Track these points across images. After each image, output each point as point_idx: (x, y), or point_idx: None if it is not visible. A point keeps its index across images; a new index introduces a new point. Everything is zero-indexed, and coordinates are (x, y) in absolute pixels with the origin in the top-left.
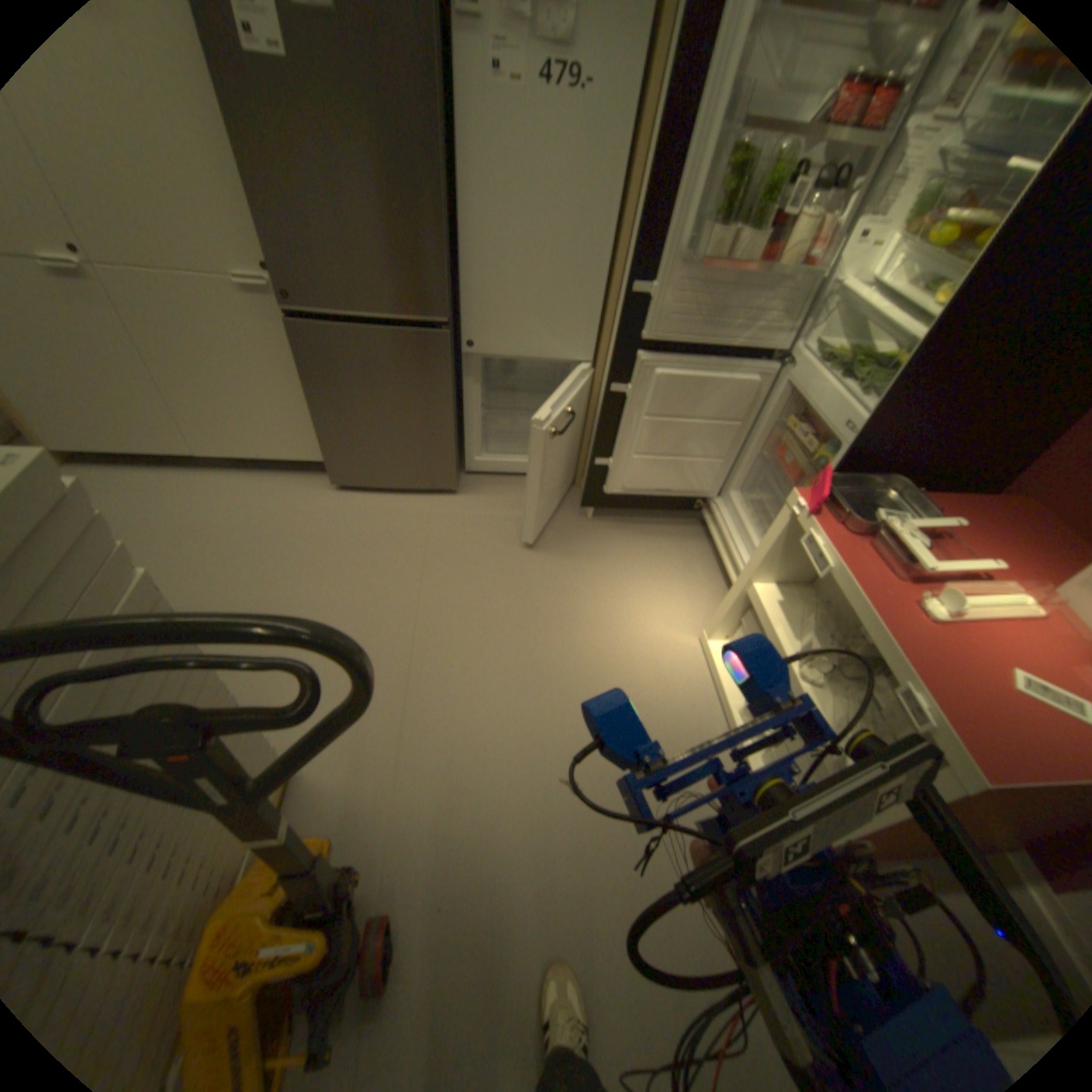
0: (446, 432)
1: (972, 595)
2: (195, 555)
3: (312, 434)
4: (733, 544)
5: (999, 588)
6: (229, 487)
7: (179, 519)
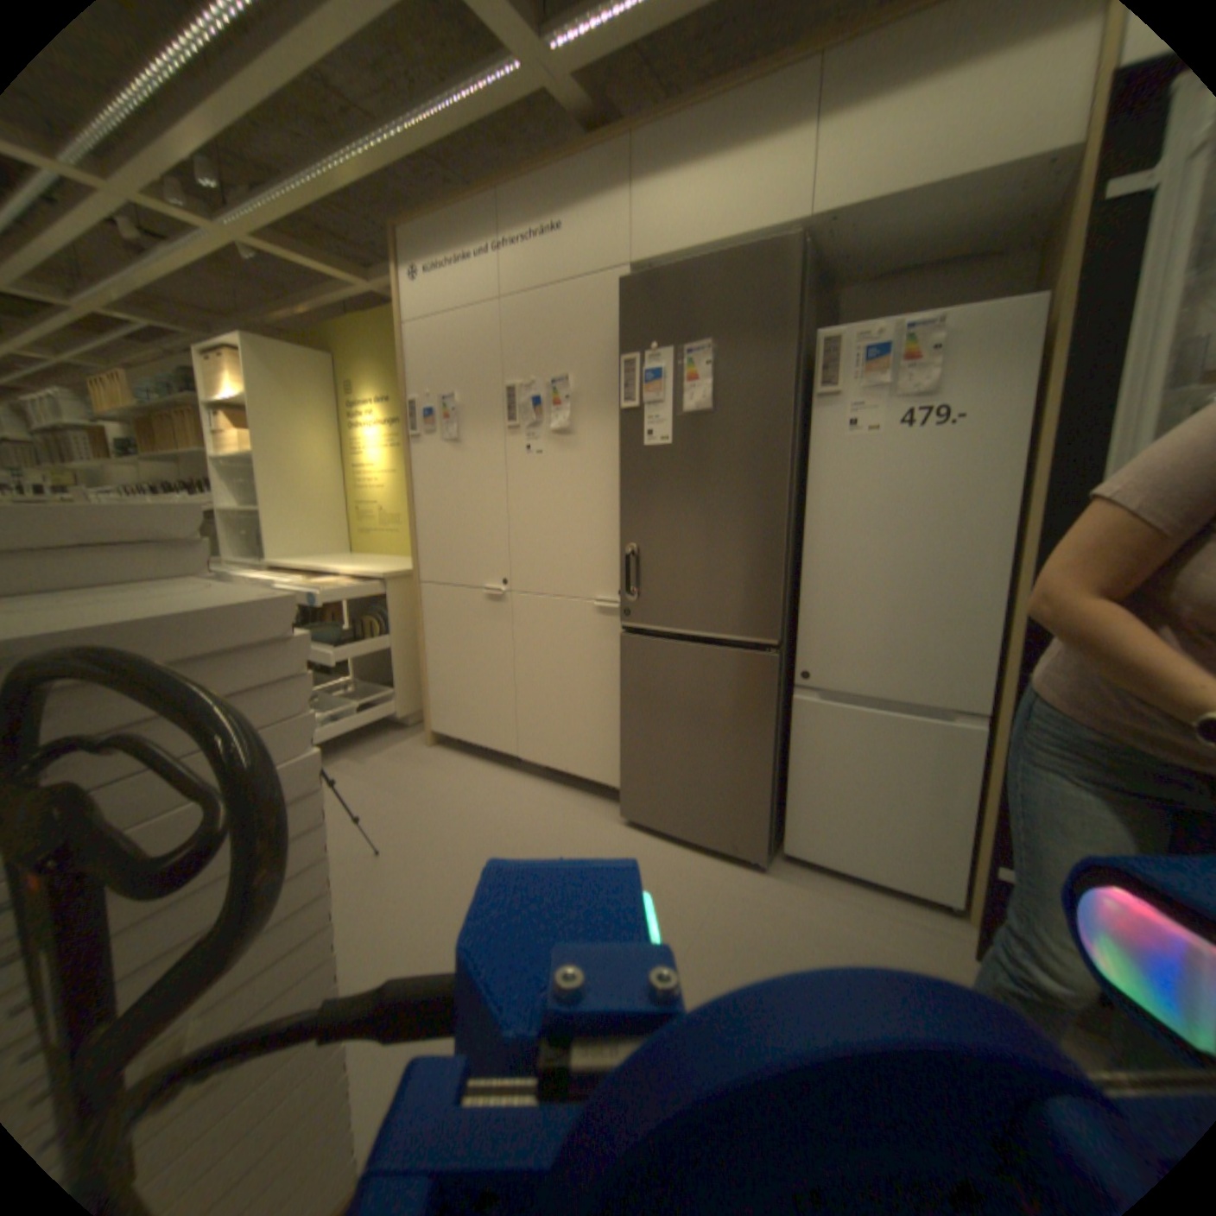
0: (760, 776)
1: None
2: (465, 847)
3: (619, 753)
4: None
5: None
6: (530, 792)
7: (475, 809)
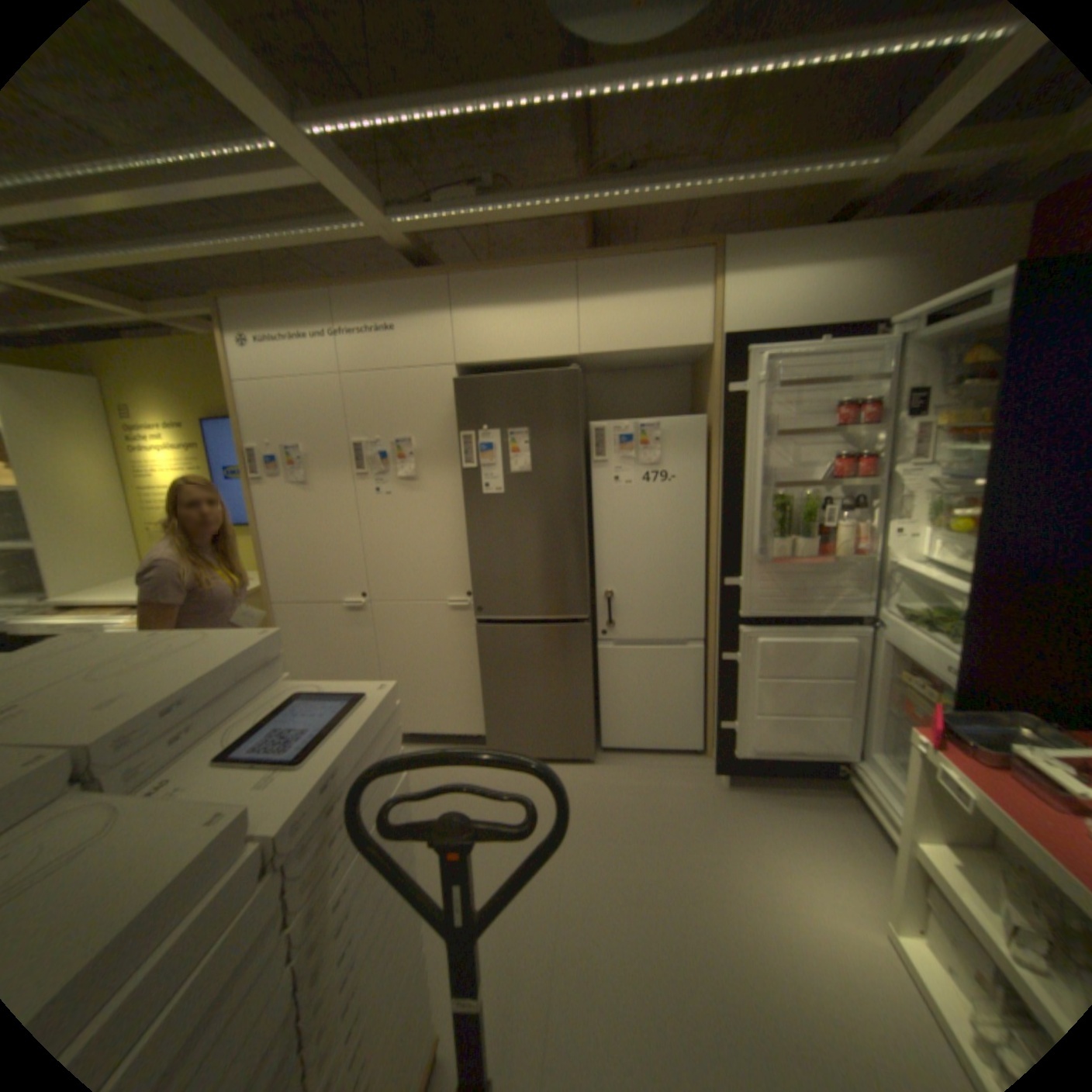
0: (586, 703)
1: None
2: None
3: (479, 710)
4: (895, 814)
5: None
6: None
7: None
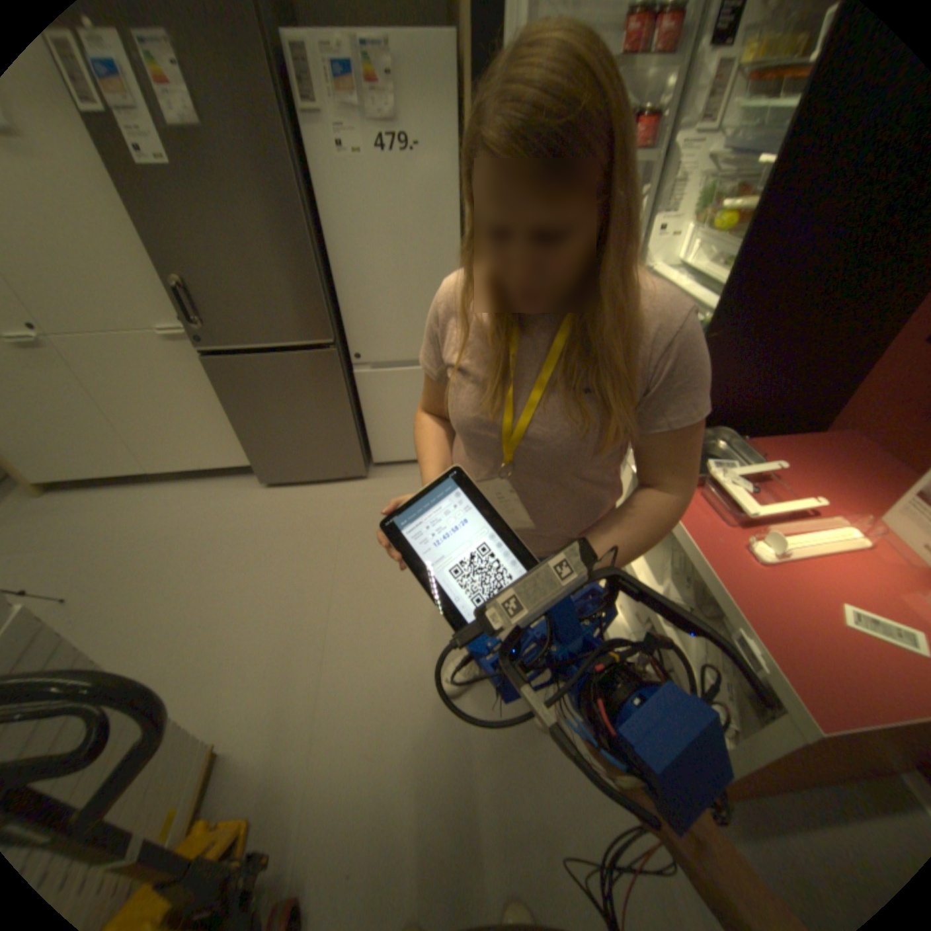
0: (347, 429)
1: (799, 533)
2: (144, 559)
3: (240, 444)
4: None
5: (825, 523)
6: (176, 495)
7: (133, 528)
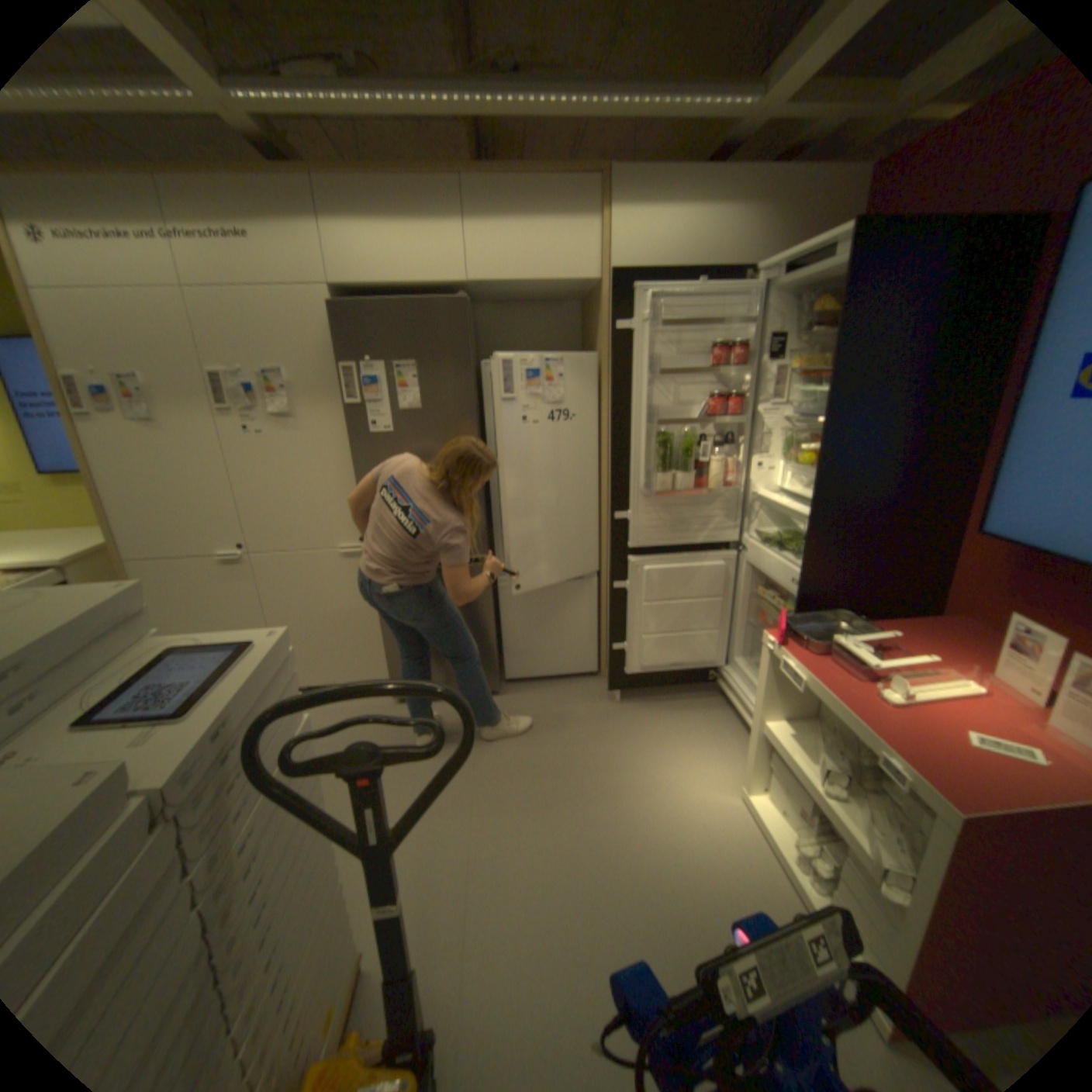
0: (488, 640)
1: (924, 687)
2: None
3: (380, 656)
4: (749, 704)
5: (946, 681)
6: None
7: None
